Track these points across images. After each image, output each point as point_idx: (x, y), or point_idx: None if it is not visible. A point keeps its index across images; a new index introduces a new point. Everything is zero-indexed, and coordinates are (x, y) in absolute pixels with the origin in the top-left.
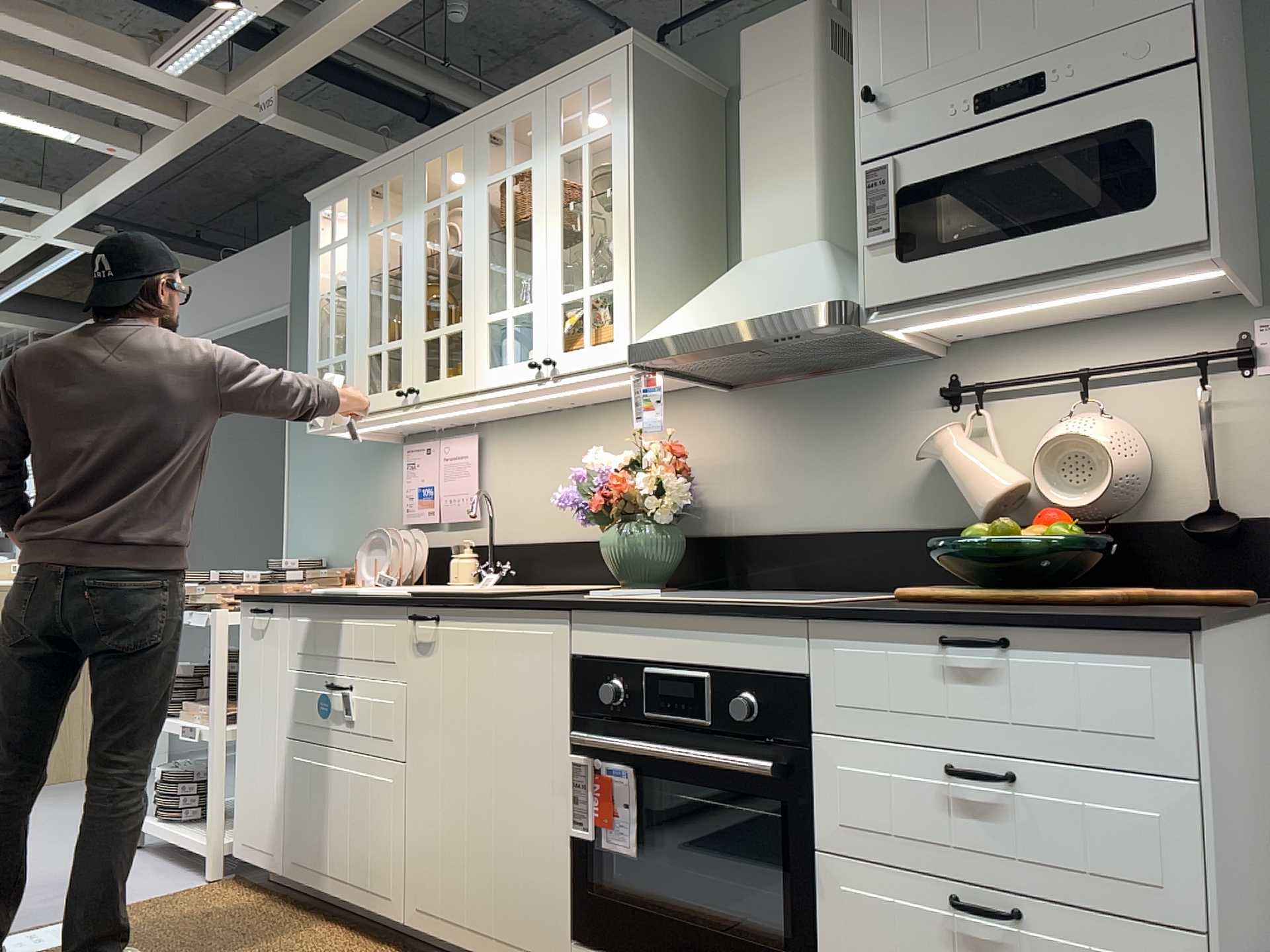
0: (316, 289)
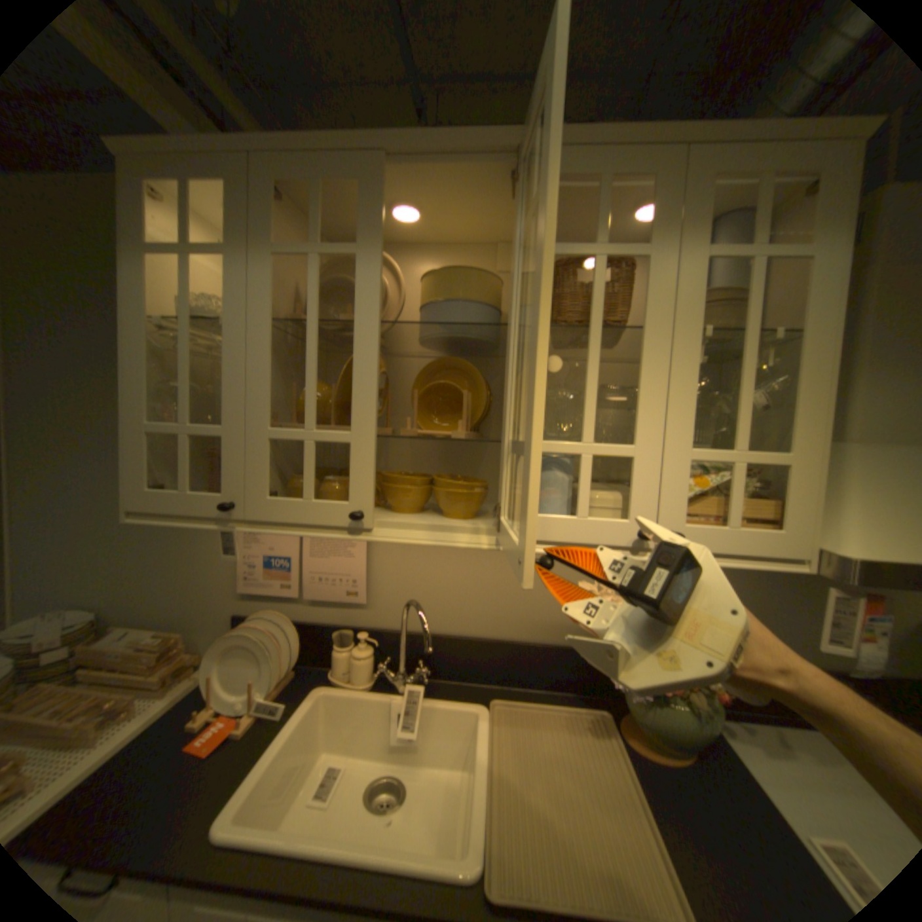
0: (133, 302)
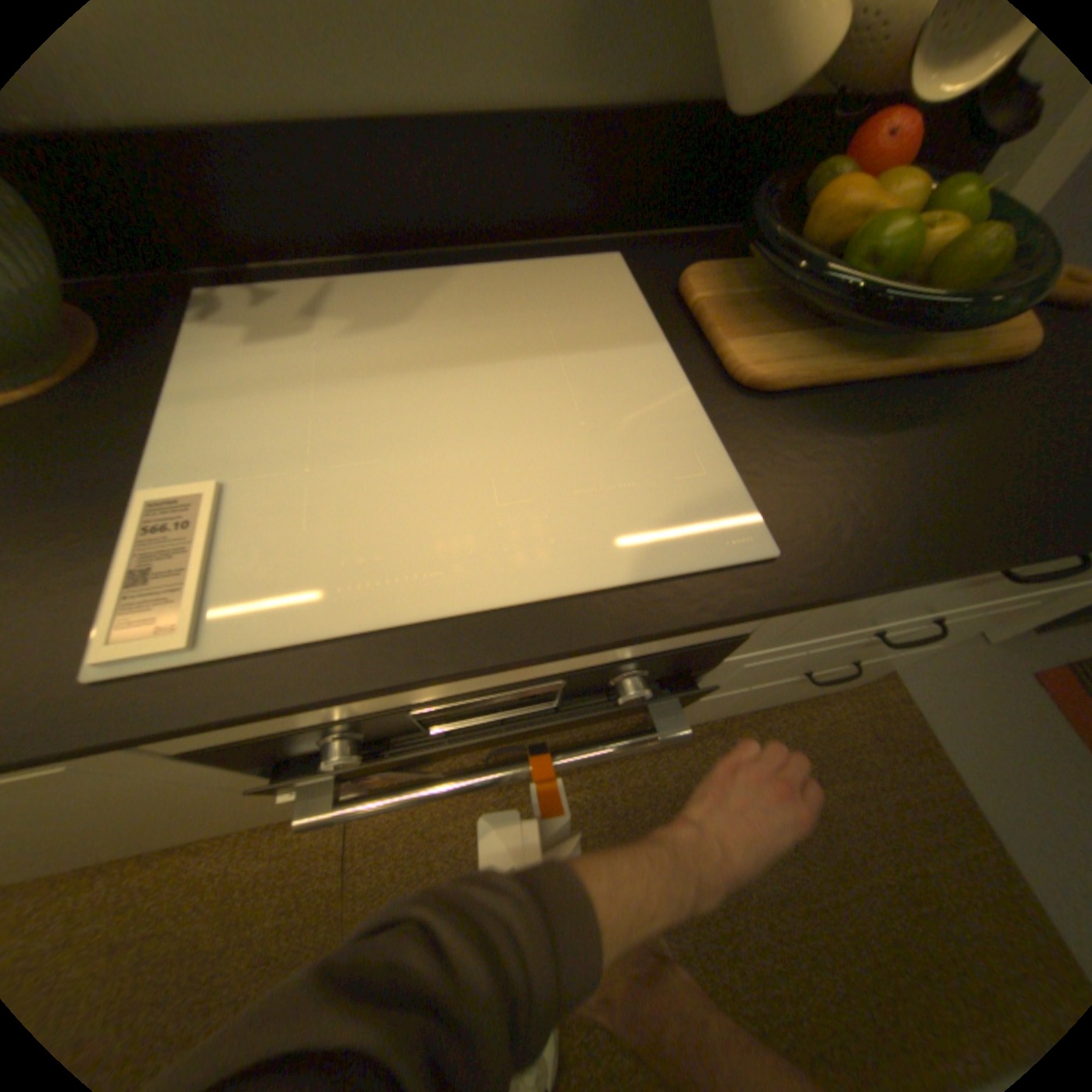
0: None
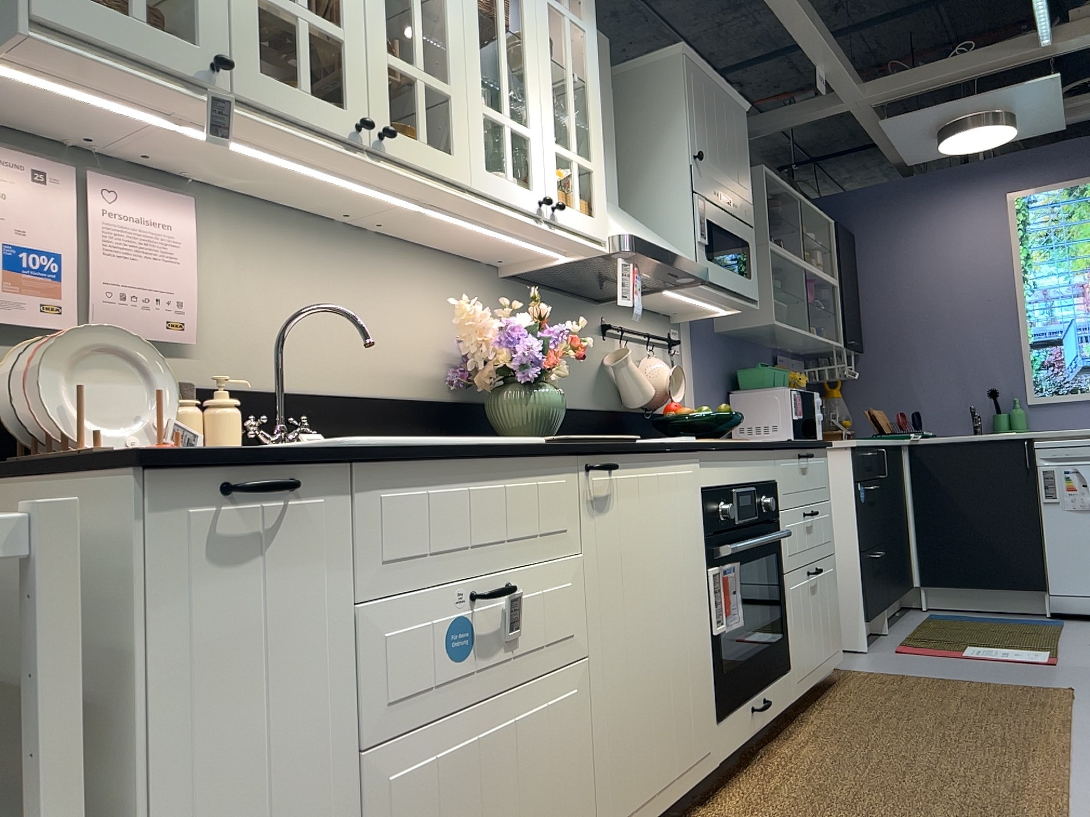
0: None
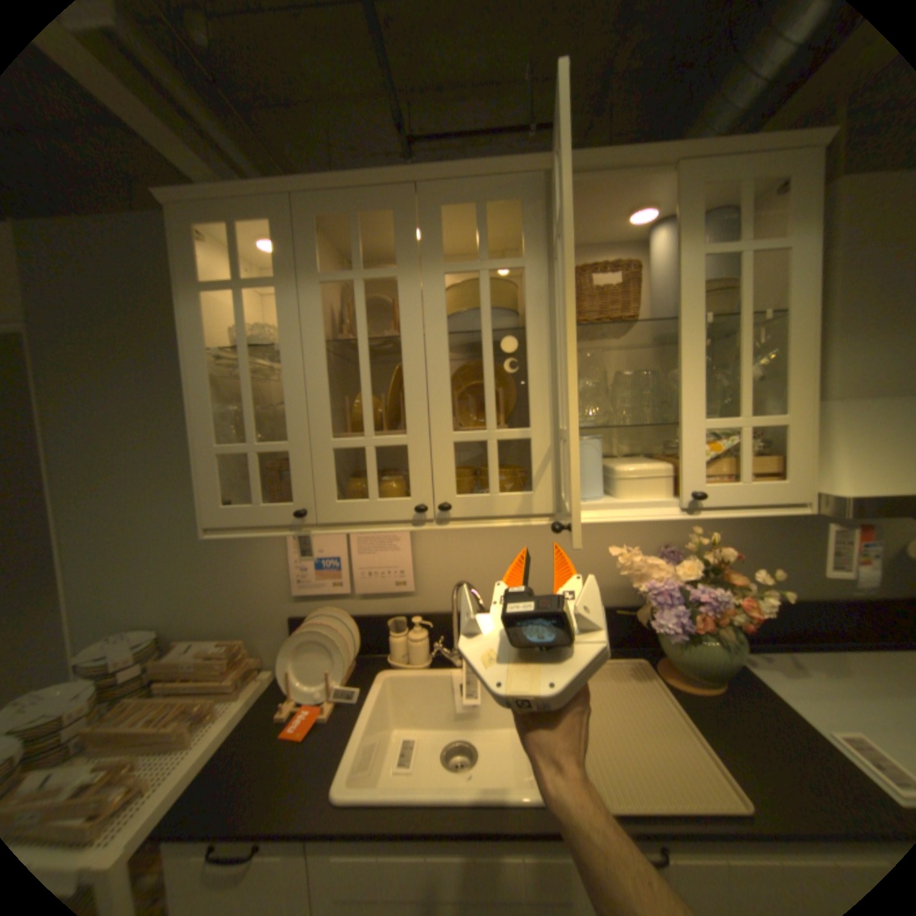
0: (194, 338)
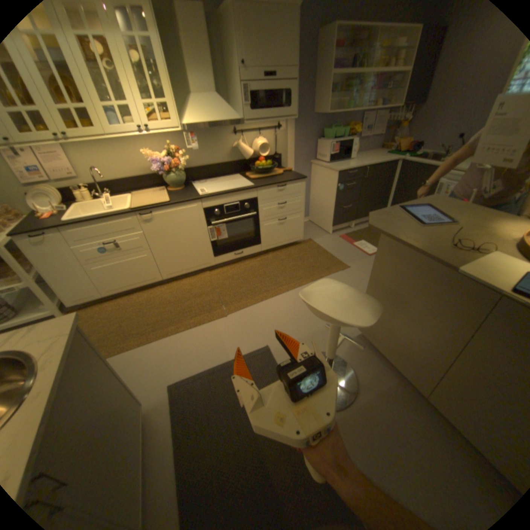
0: None
